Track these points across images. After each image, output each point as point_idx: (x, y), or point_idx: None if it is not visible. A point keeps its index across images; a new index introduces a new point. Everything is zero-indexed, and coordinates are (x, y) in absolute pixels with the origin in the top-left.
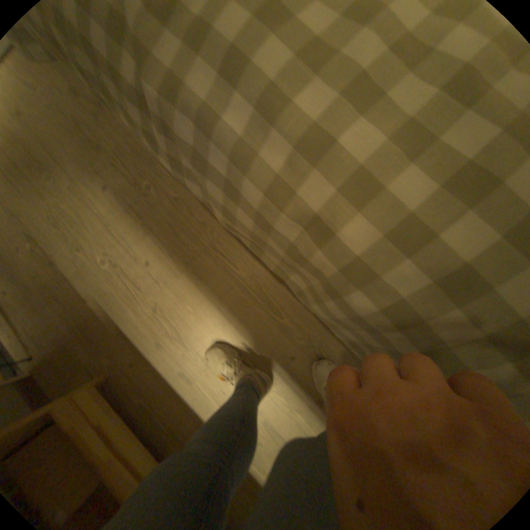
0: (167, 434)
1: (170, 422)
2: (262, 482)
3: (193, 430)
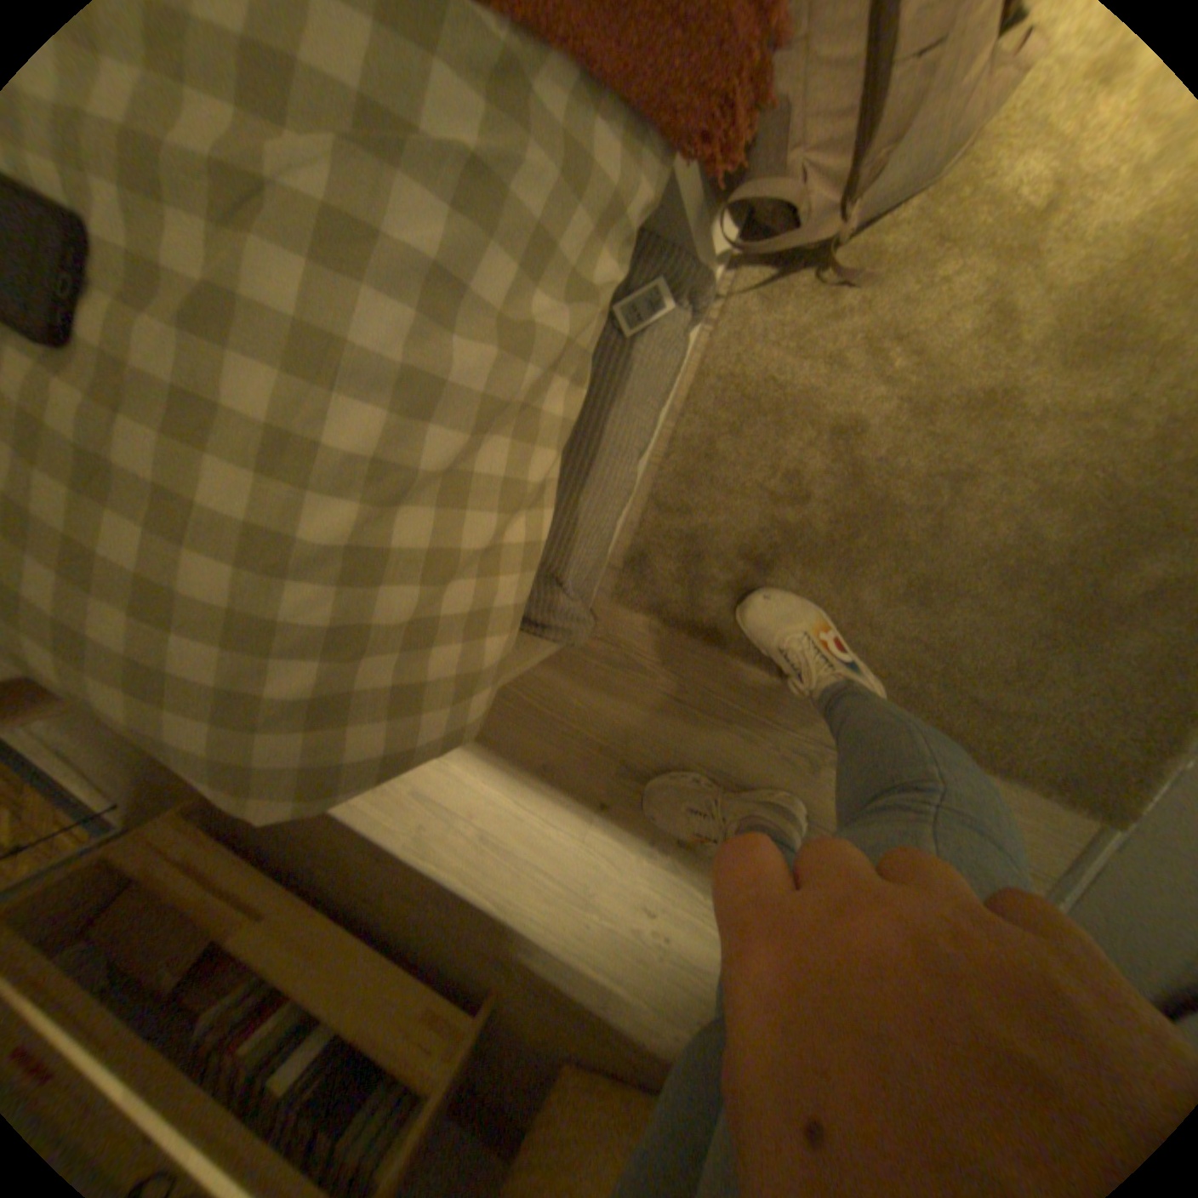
0: (306, 854)
1: (301, 835)
2: (447, 883)
3: (333, 836)
